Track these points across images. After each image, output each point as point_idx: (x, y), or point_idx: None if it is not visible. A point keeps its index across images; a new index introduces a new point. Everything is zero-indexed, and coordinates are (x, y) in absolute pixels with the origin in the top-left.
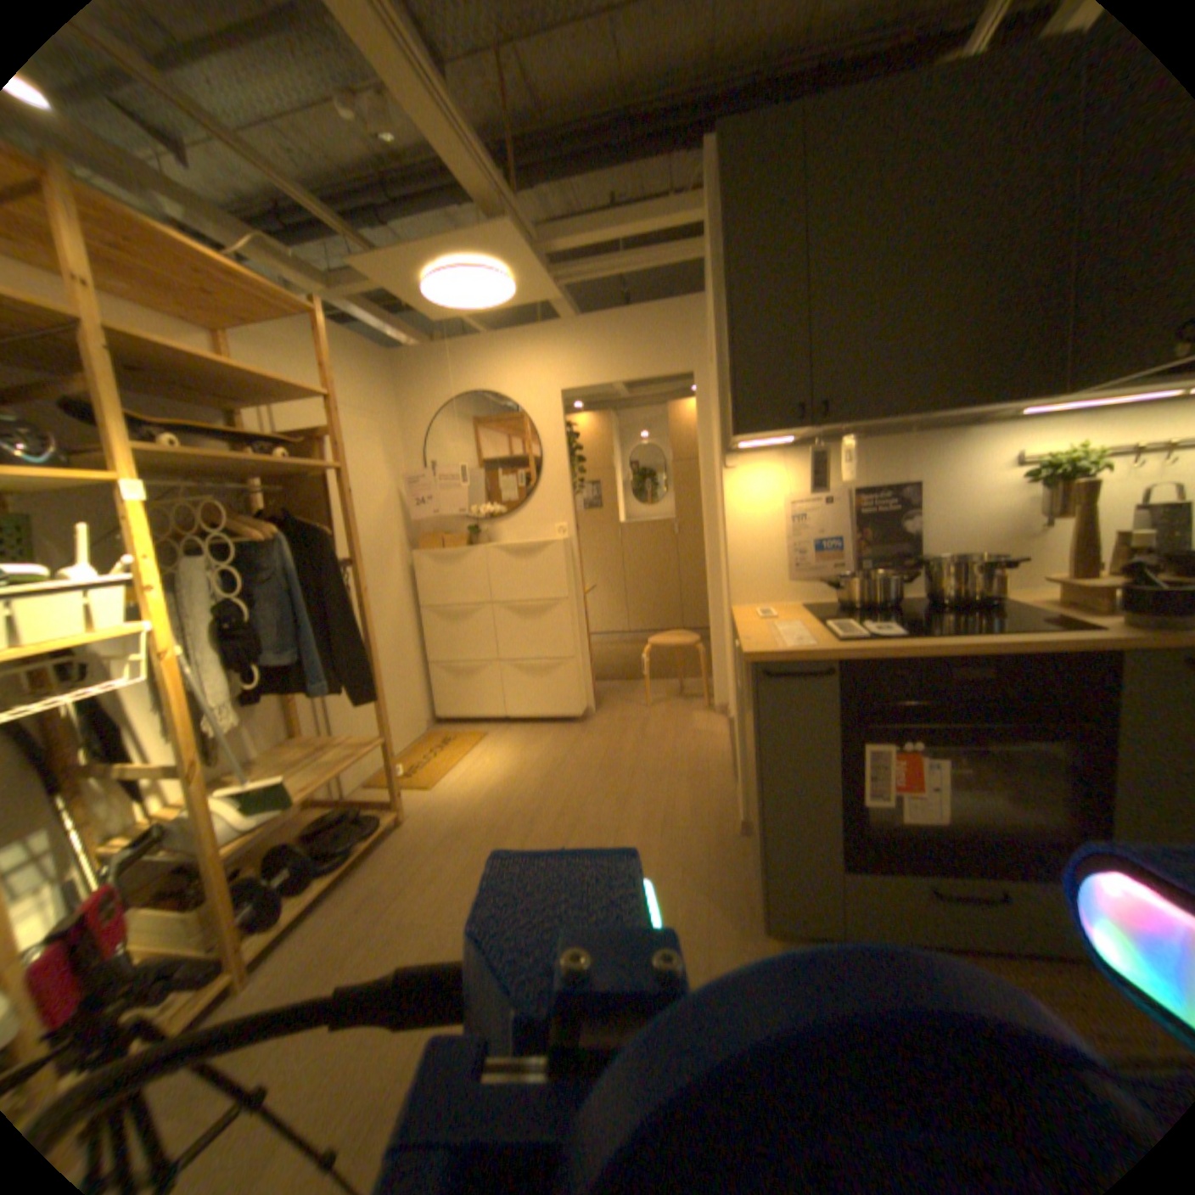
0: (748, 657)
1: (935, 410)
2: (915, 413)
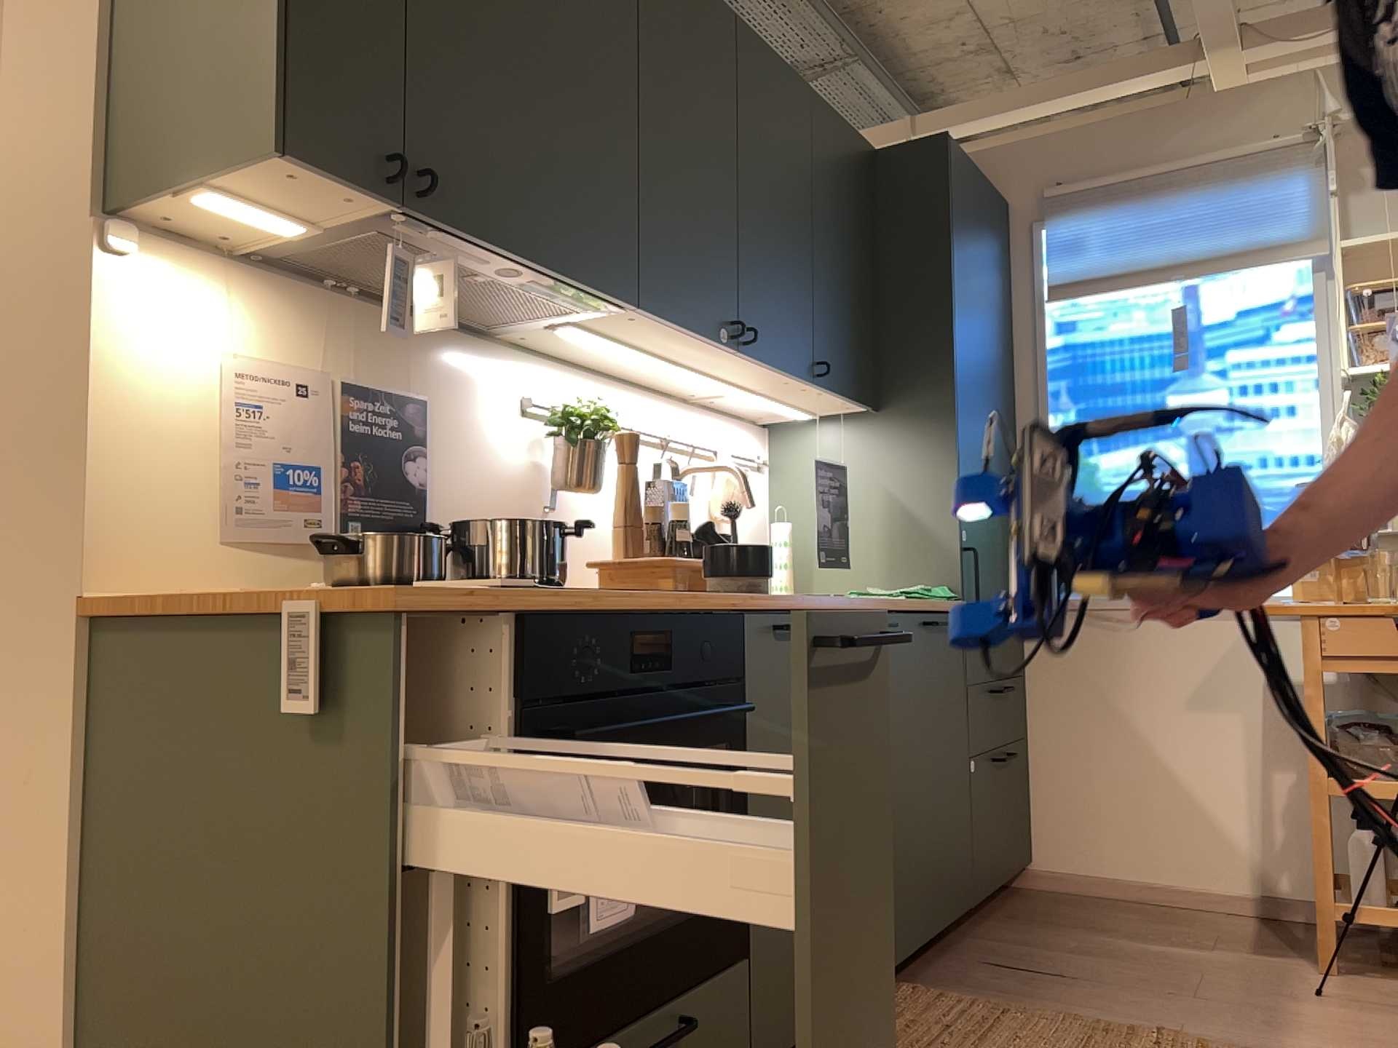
0: (397, 598)
1: (532, 266)
2: (512, 259)
